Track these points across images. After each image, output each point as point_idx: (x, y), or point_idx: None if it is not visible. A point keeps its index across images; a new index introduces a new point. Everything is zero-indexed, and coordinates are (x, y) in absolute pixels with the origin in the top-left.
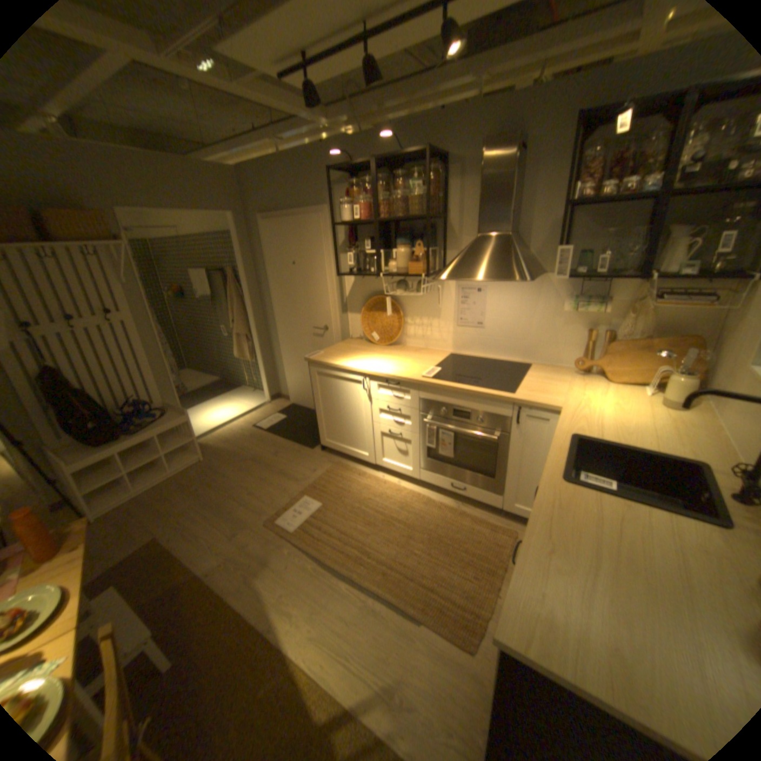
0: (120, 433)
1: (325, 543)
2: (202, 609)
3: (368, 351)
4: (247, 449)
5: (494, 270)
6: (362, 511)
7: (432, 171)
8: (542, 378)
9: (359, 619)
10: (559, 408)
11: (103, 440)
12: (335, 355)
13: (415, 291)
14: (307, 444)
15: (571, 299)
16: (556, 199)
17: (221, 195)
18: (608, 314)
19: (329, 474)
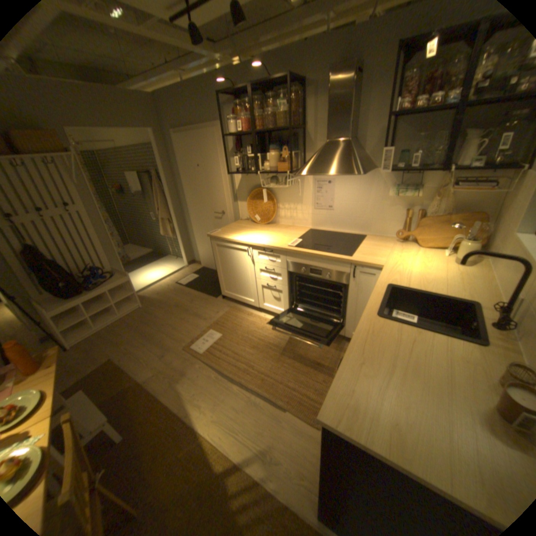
0: (82, 289)
1: (223, 360)
2: (142, 403)
3: (252, 228)
4: (171, 298)
5: (337, 167)
6: (249, 338)
7: (294, 92)
8: (373, 245)
9: (245, 408)
10: (382, 265)
11: (71, 294)
12: (229, 232)
13: (285, 183)
14: (213, 294)
15: (394, 187)
16: (384, 111)
17: (143, 115)
18: (421, 198)
19: (228, 314)
